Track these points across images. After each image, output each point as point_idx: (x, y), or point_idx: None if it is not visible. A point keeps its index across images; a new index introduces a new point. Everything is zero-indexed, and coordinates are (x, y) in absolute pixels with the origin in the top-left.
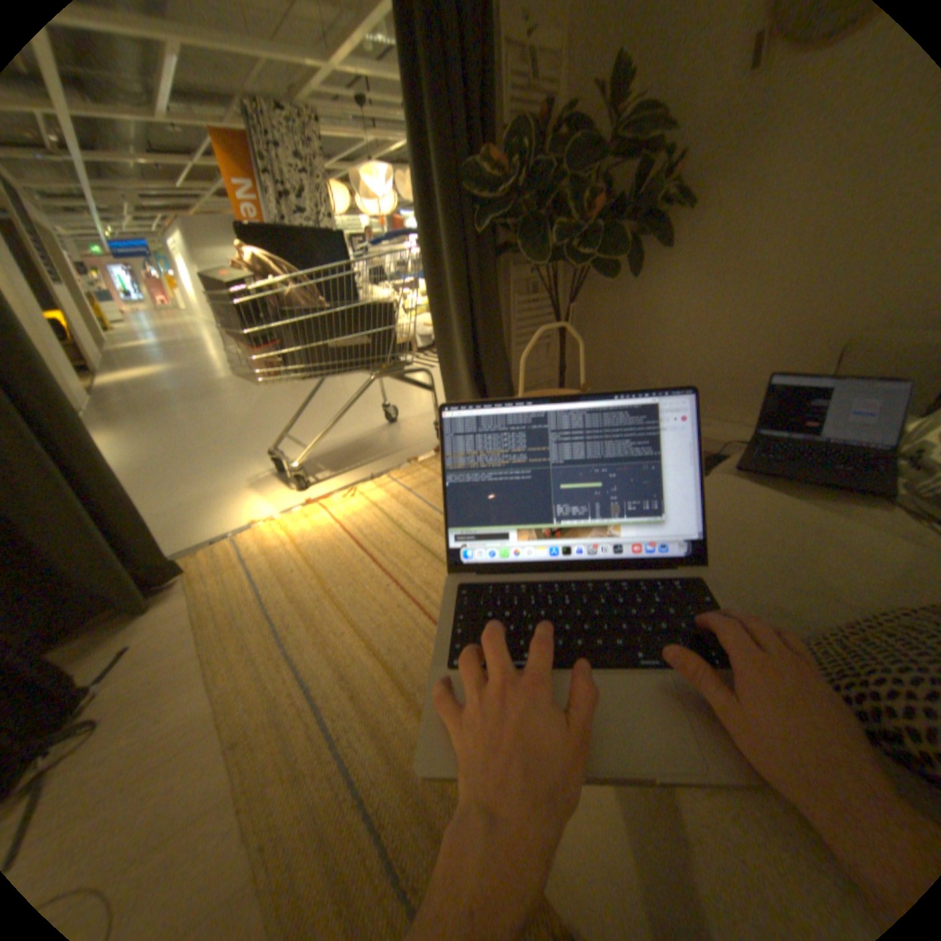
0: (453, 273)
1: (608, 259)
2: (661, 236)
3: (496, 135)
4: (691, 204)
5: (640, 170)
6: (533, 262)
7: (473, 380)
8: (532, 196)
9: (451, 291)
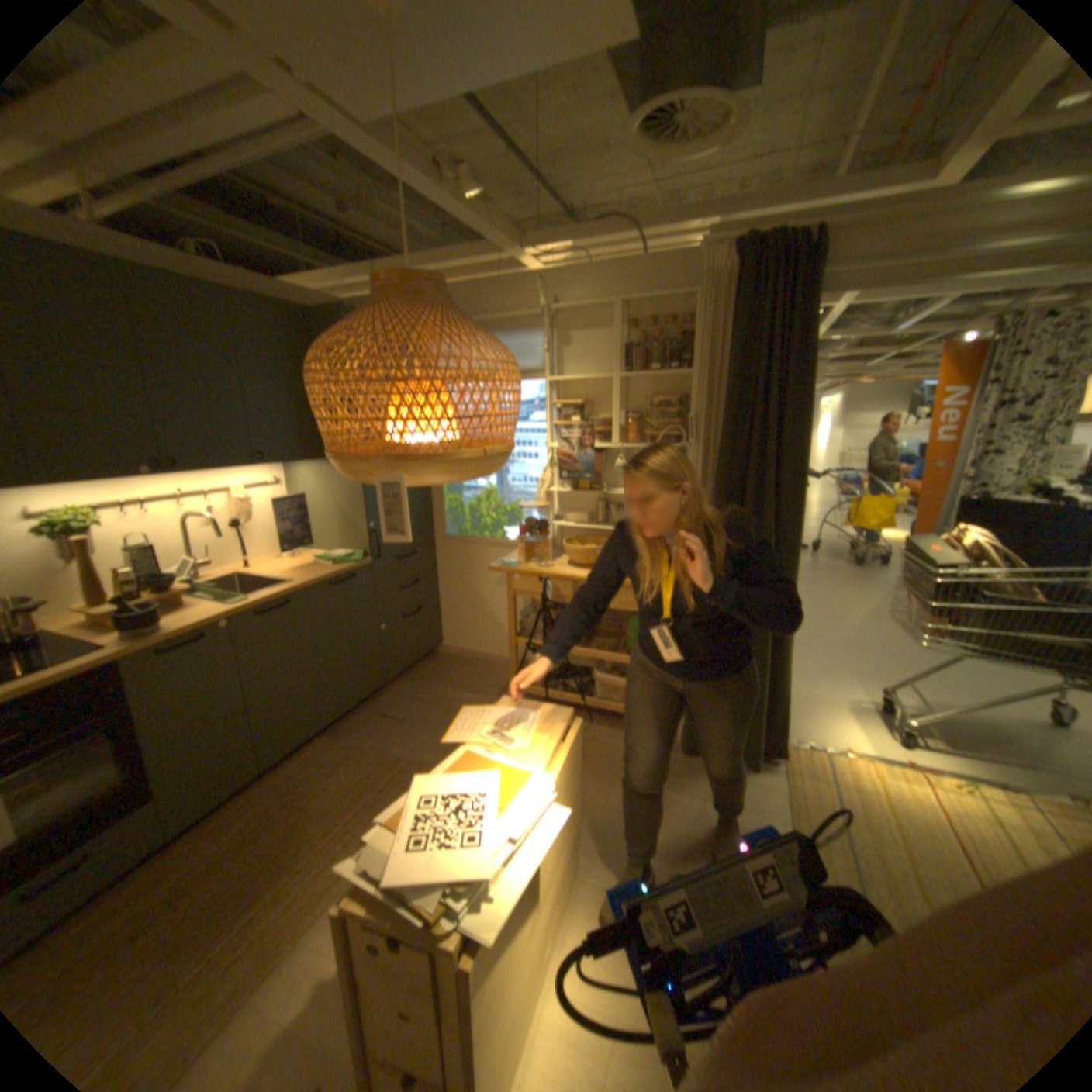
0: None
1: None
2: None
3: None
4: None
5: None
6: None
7: None
8: None
9: None
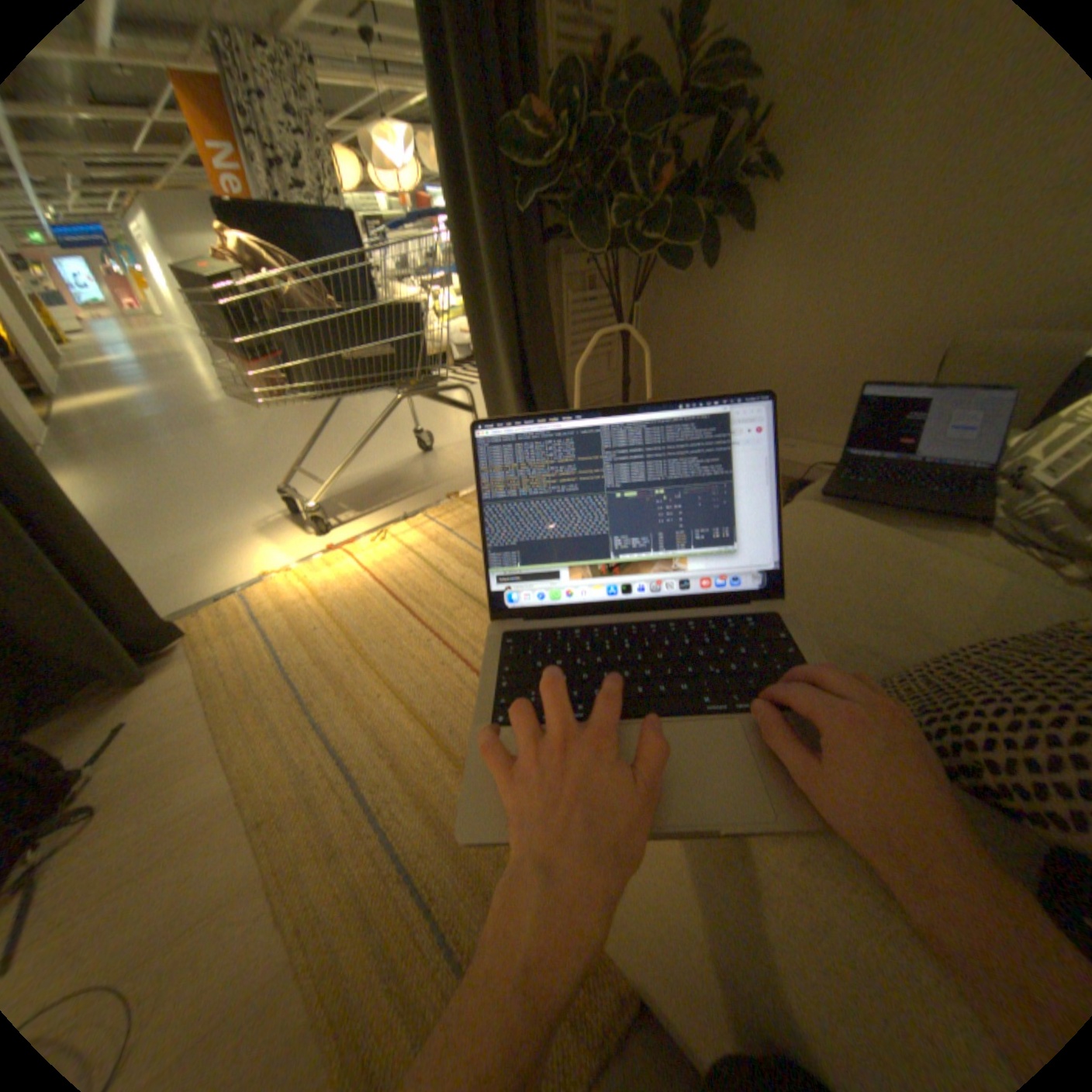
0: (491, 265)
1: (677, 247)
2: (741, 218)
3: (540, 84)
4: (776, 177)
5: (715, 132)
6: (589, 251)
7: (521, 398)
8: (586, 166)
9: (491, 289)
